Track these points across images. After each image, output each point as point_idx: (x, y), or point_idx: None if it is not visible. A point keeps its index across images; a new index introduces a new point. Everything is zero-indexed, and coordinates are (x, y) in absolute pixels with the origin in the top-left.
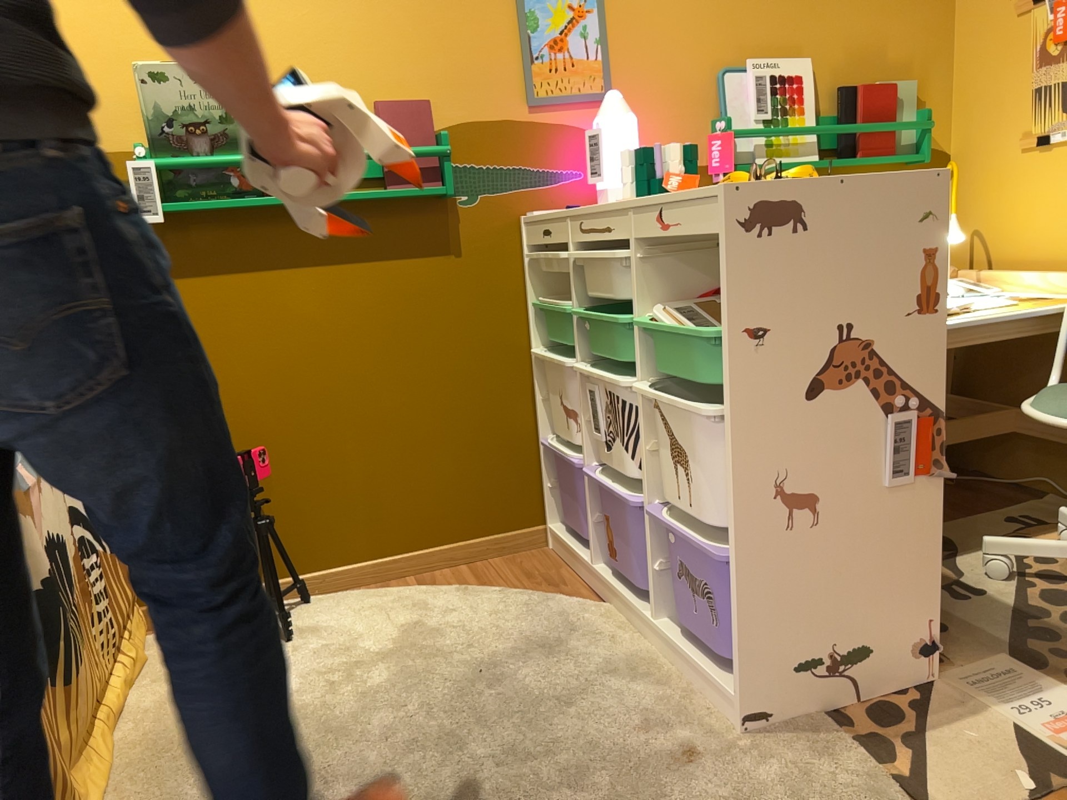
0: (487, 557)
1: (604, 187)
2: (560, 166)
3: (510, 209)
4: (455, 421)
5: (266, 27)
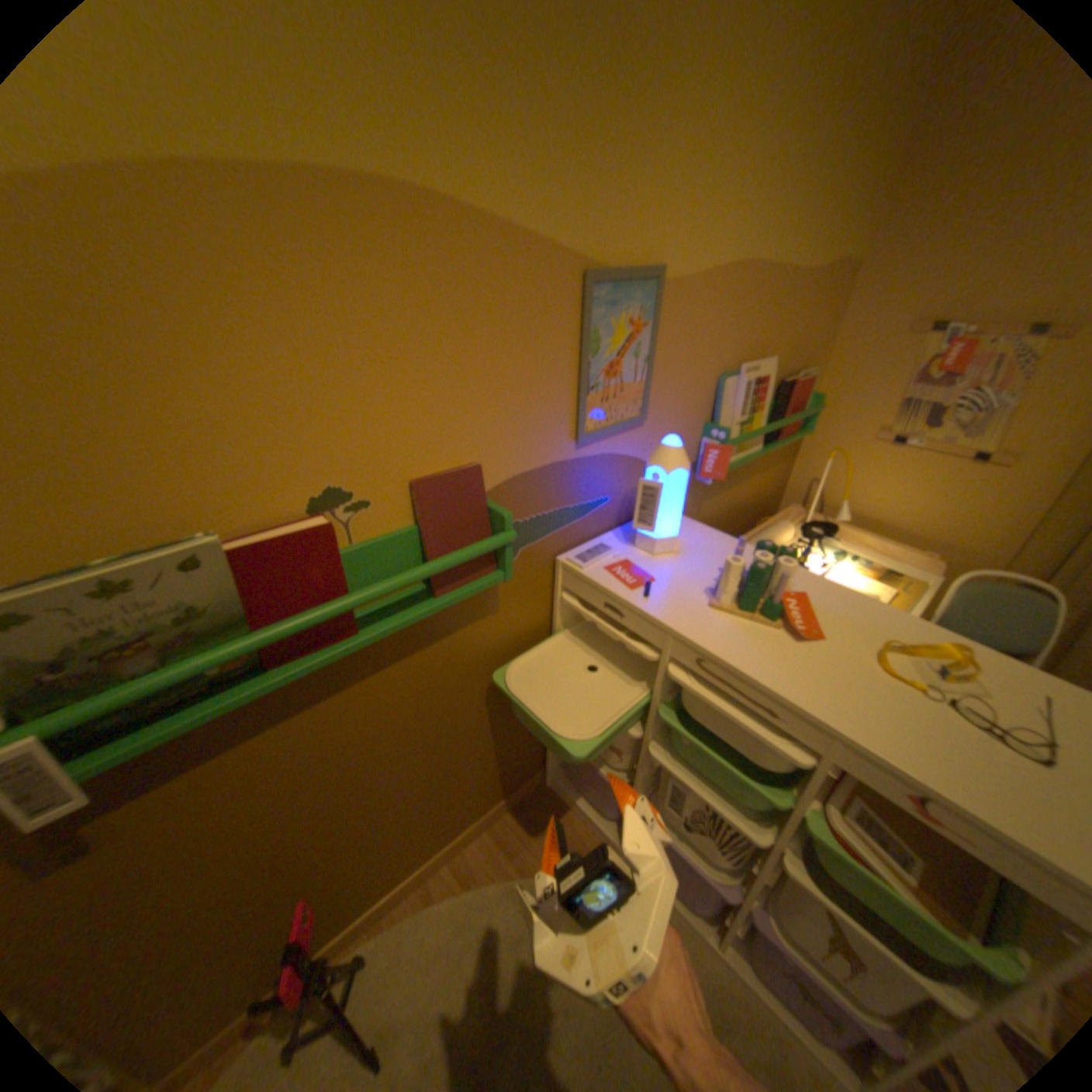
0: (504, 816)
1: (648, 531)
2: (595, 496)
3: (547, 551)
4: (485, 744)
5: (217, 392)
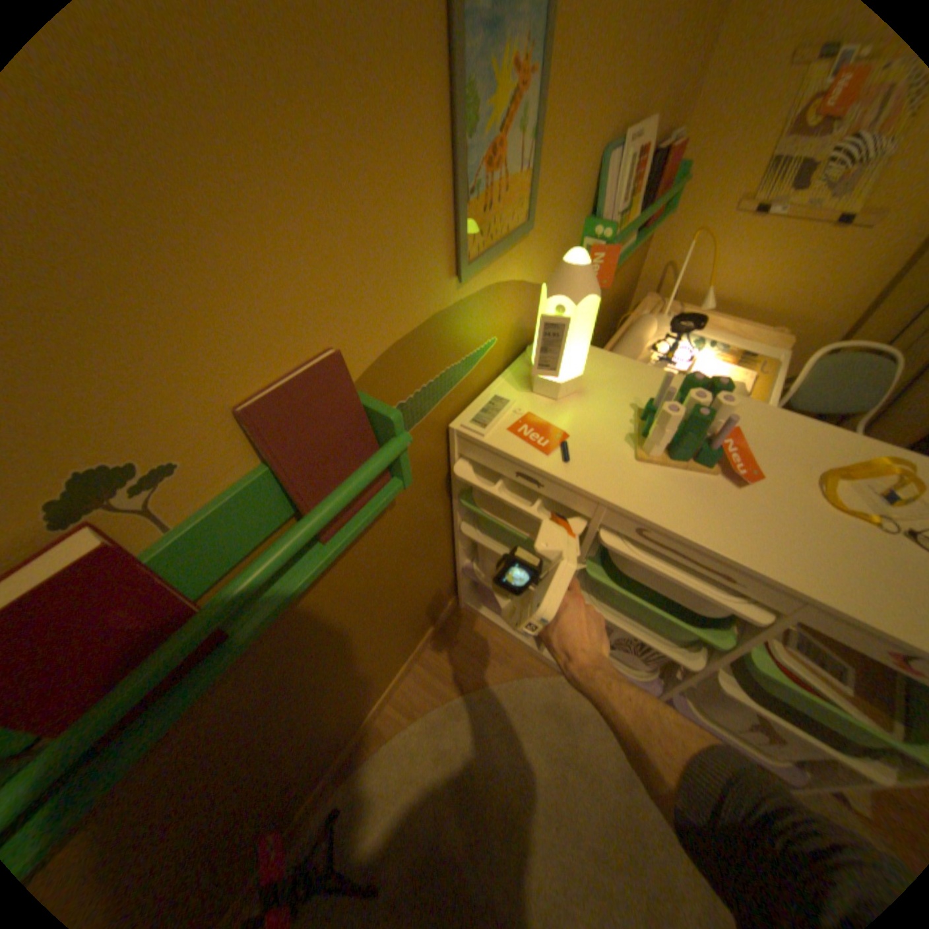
0: (429, 646)
1: (549, 374)
2: (482, 342)
3: (438, 422)
4: (403, 611)
5: None
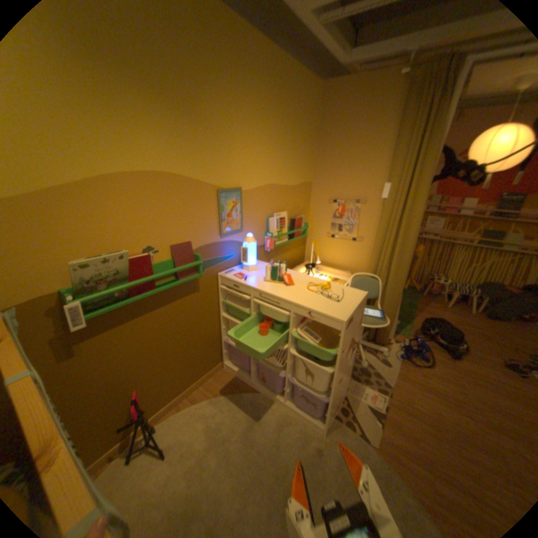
0: (207, 381)
1: (246, 264)
2: (228, 254)
3: (214, 272)
4: (197, 345)
5: (123, 222)
